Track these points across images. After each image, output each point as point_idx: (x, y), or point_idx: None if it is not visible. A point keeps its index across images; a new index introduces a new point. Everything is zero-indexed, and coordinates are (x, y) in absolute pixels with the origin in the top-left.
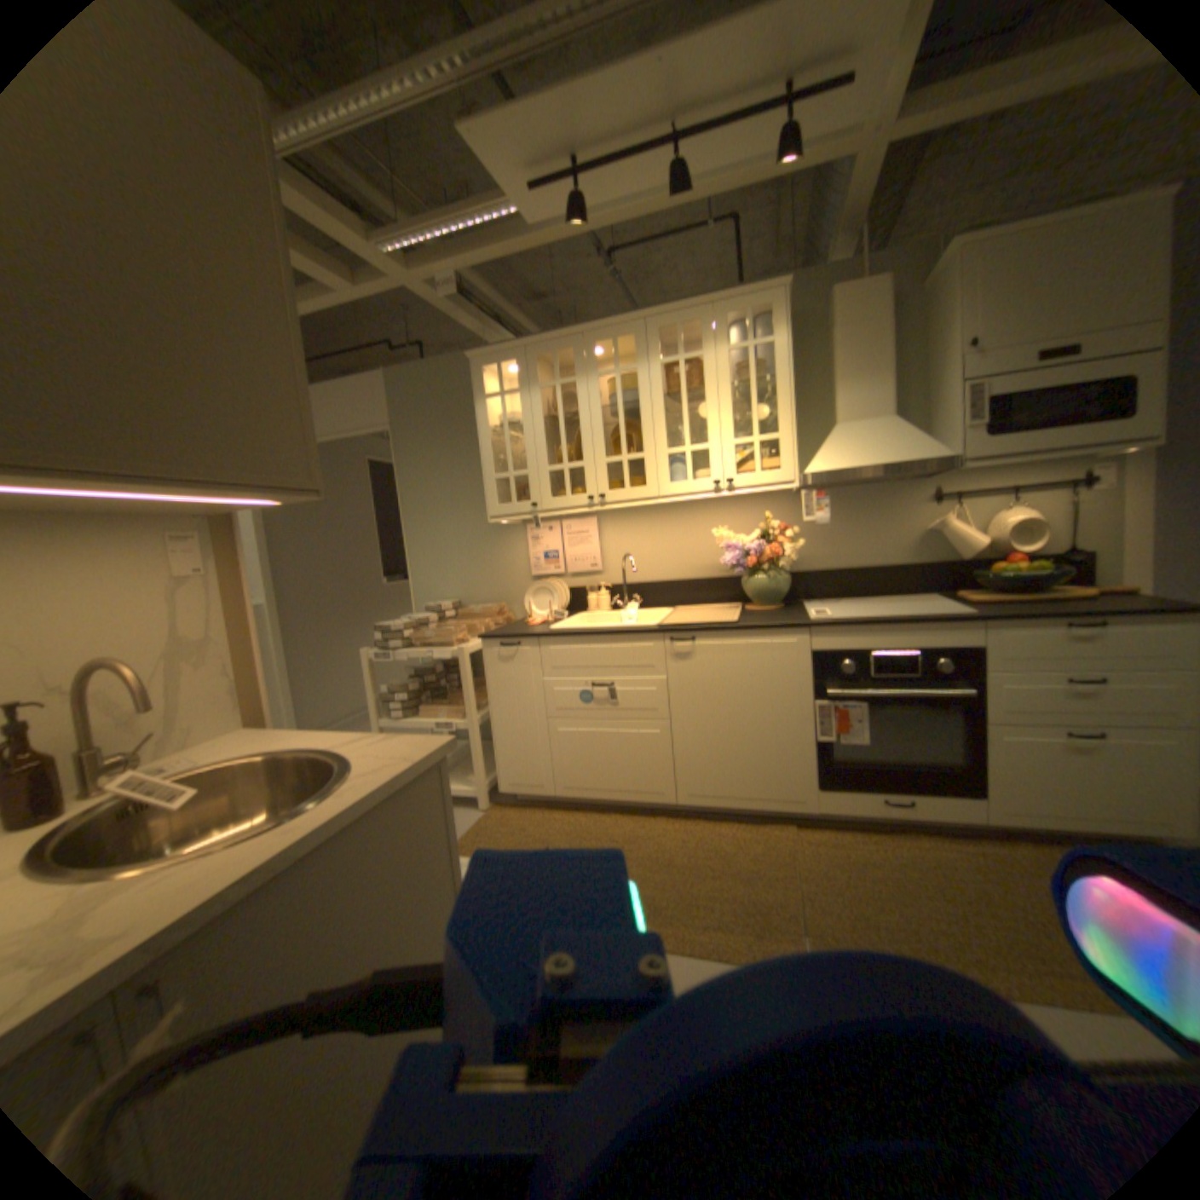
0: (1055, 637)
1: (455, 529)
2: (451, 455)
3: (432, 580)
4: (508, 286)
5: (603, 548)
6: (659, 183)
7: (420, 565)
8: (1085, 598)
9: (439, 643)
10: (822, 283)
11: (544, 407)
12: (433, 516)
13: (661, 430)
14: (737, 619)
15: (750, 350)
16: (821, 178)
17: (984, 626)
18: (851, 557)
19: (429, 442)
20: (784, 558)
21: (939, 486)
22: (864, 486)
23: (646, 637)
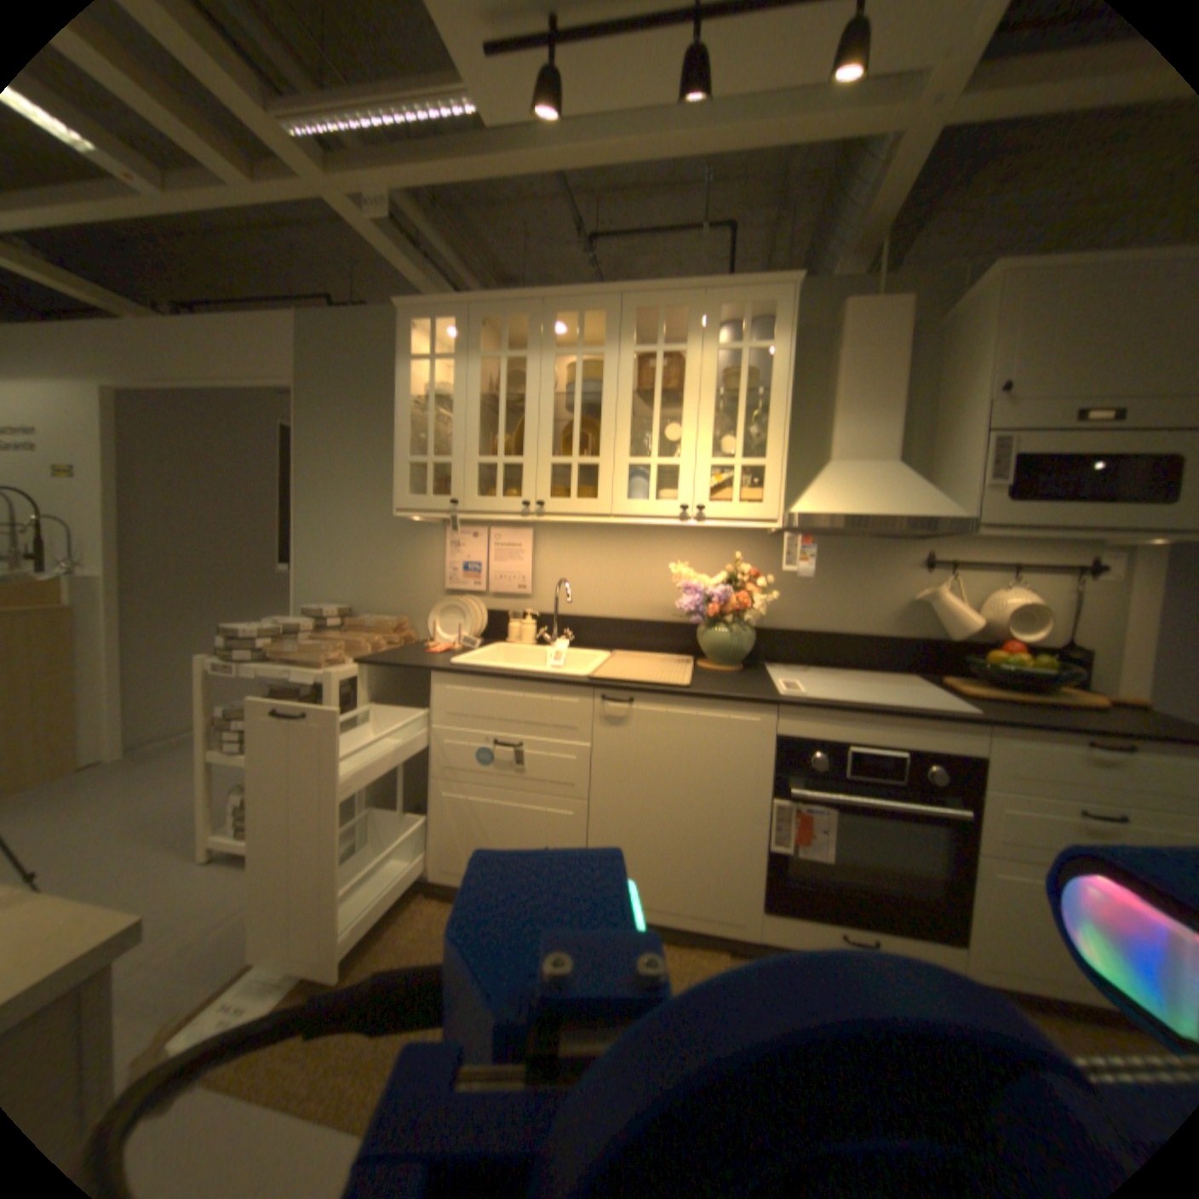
0: (1074, 757)
1: (358, 519)
2: (366, 428)
3: (321, 576)
4: (471, 252)
5: (537, 568)
6: (665, 101)
7: (309, 556)
8: (1096, 708)
9: (303, 661)
10: (831, 298)
11: (485, 384)
12: (333, 498)
13: (625, 435)
14: (689, 681)
15: (741, 358)
16: (839, 186)
17: (991, 732)
18: (825, 619)
19: (341, 407)
20: (753, 611)
21: (934, 551)
22: (850, 538)
23: (572, 690)
